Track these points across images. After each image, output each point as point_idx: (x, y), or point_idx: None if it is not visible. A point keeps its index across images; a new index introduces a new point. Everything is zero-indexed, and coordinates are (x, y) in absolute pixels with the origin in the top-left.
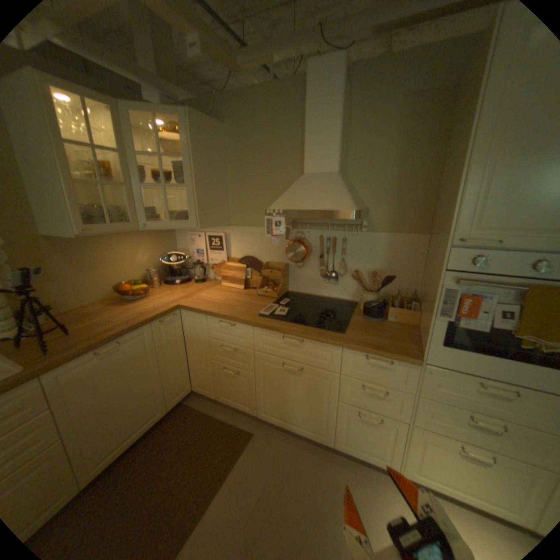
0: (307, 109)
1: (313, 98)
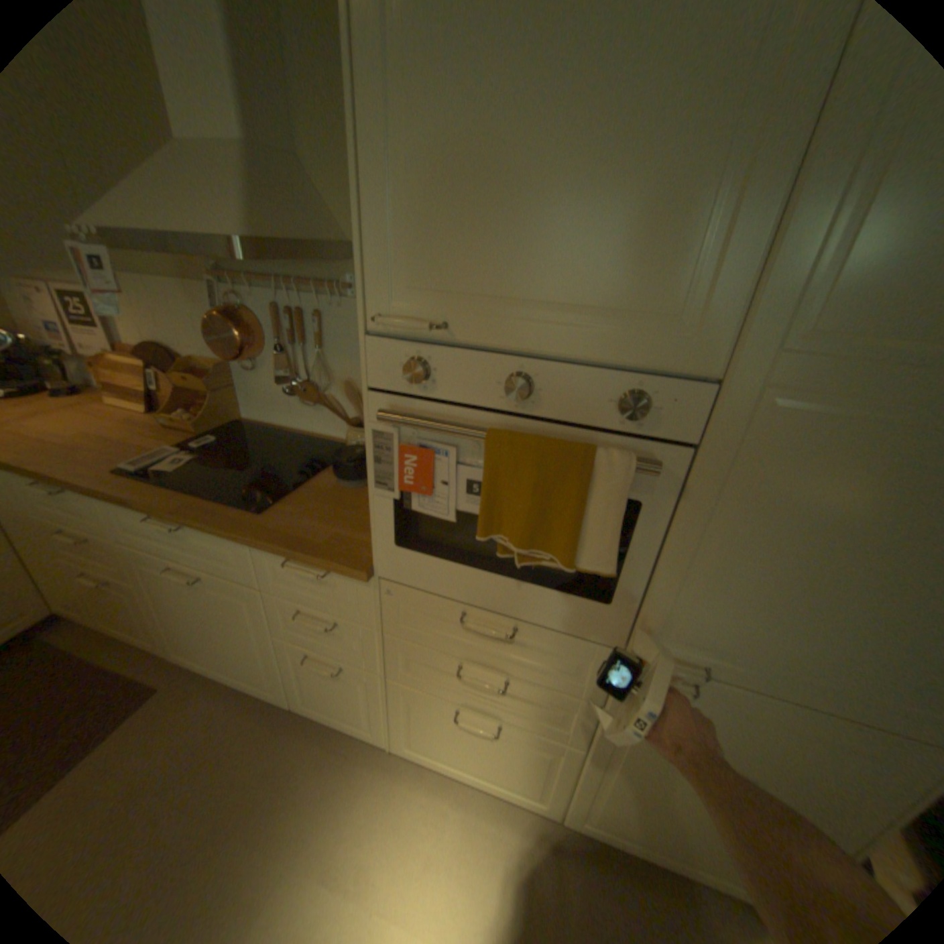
0: None
1: None
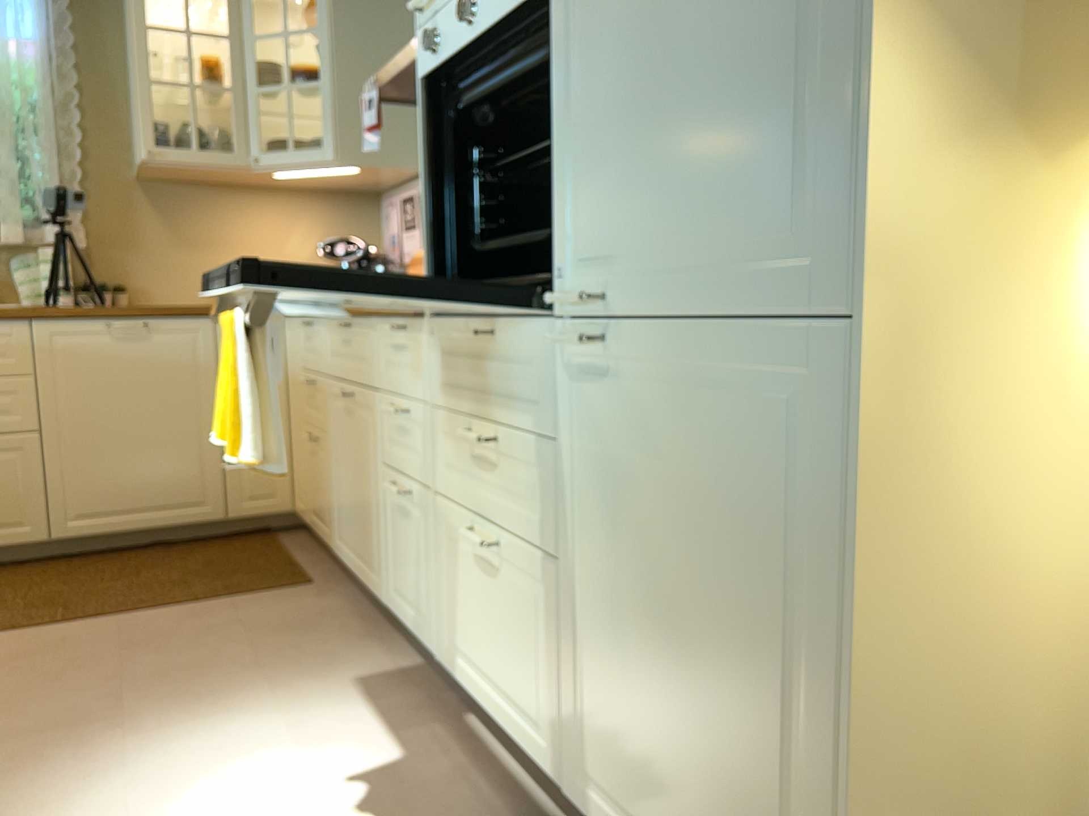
0: None
1: None
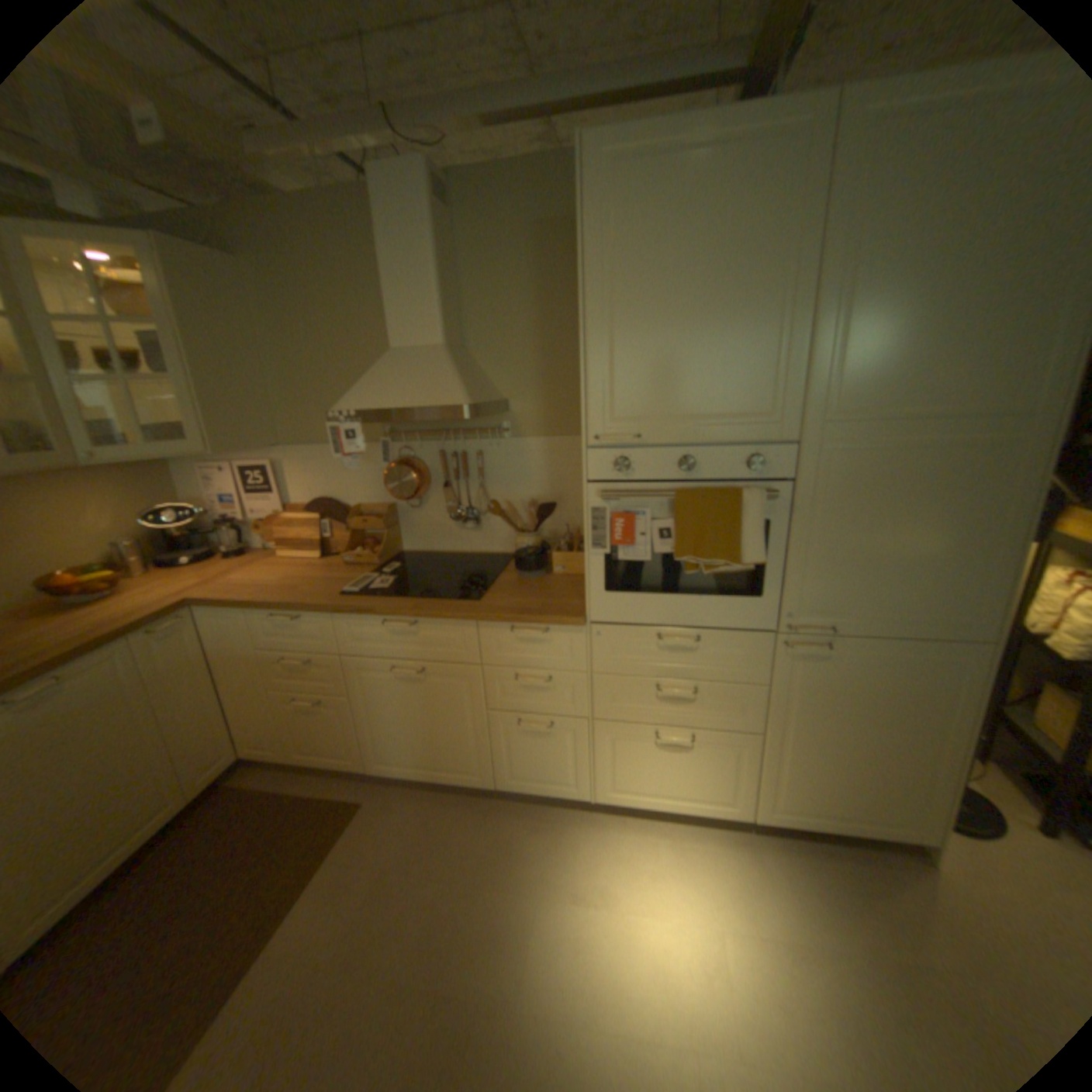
0: (379, 242)
1: (386, 226)
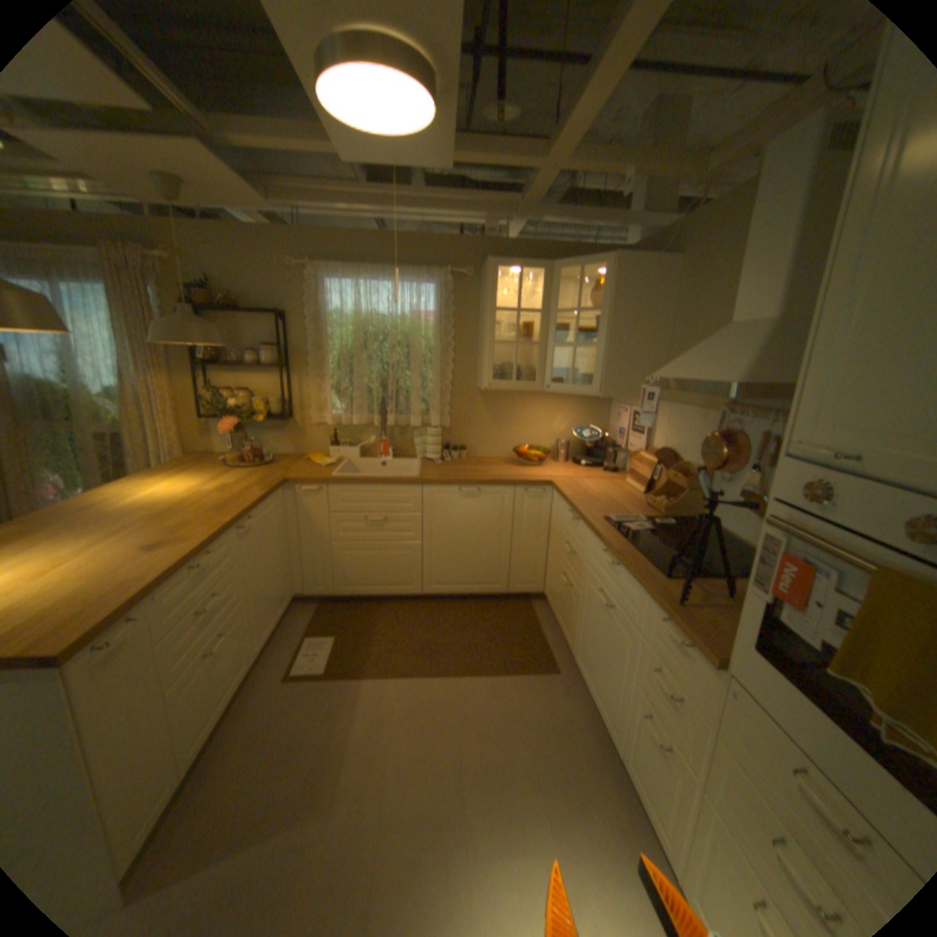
0: (753, 220)
1: (764, 201)
